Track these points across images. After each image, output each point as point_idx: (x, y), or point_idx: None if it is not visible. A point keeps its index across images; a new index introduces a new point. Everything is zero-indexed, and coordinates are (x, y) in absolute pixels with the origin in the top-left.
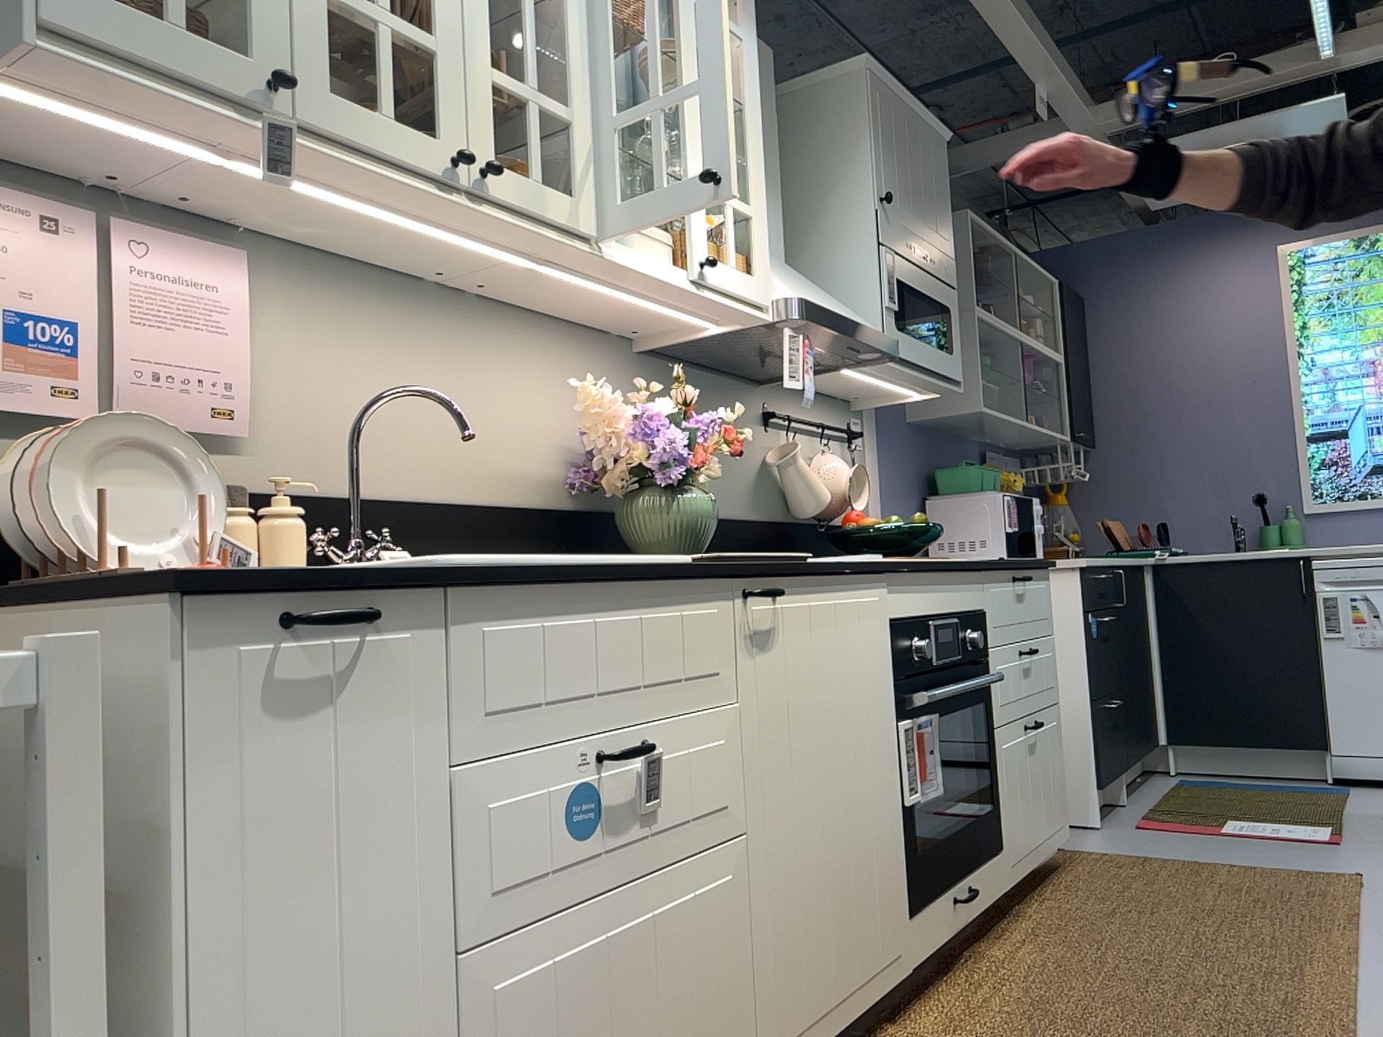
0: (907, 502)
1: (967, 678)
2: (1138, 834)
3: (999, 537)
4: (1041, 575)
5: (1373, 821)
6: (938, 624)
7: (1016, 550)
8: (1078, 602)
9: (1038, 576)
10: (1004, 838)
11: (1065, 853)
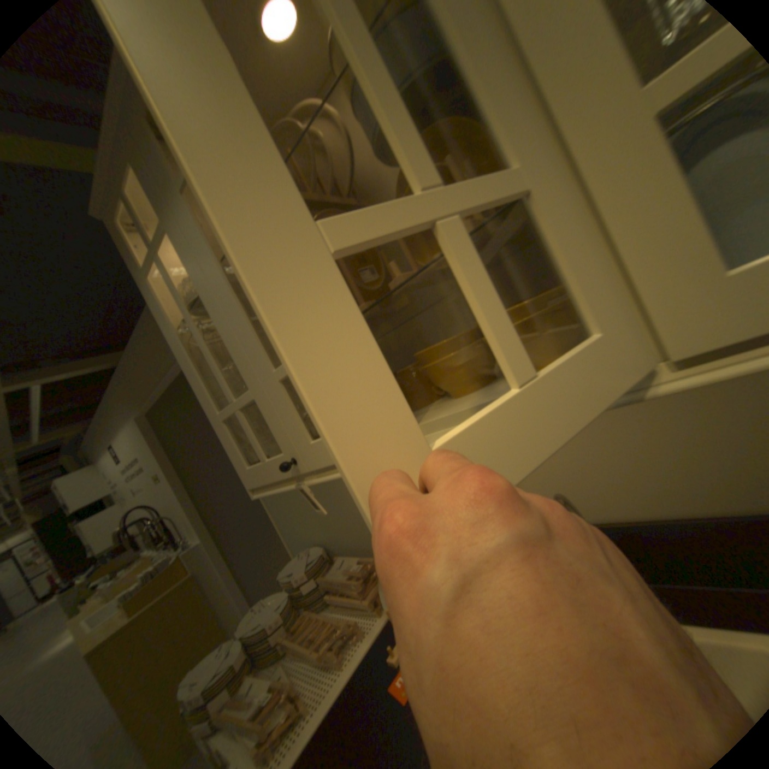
0: None
1: None
2: None
3: None
4: None
5: None
6: None
7: None
8: None
9: None
10: None
11: None
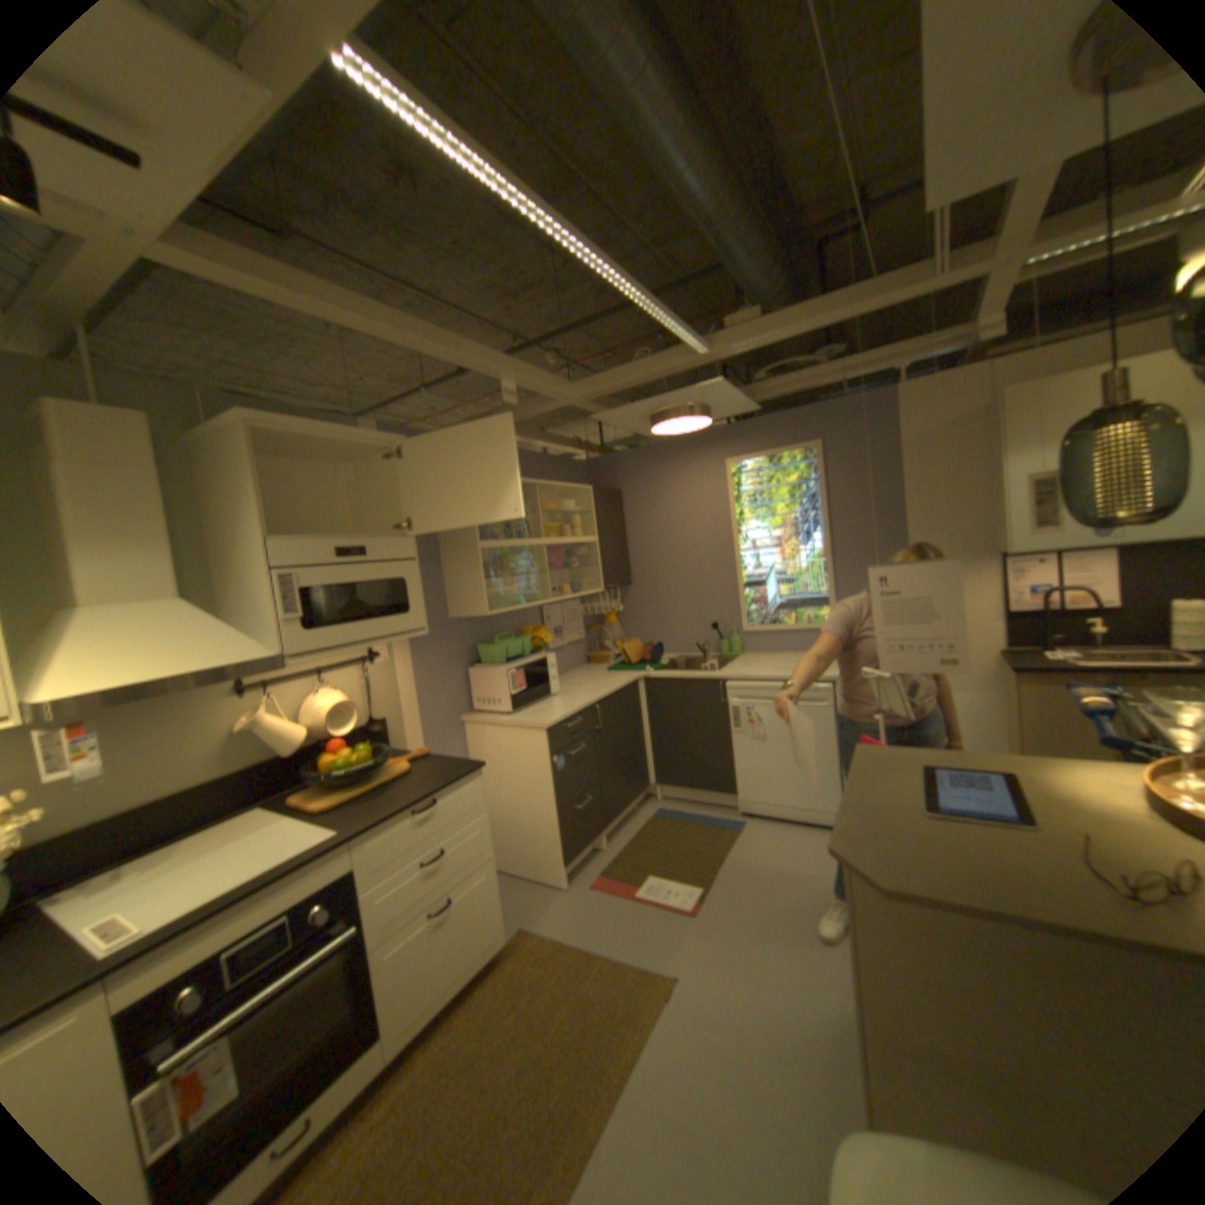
0: (447, 676)
1: (307, 953)
2: (582, 904)
3: (508, 696)
4: (463, 783)
5: (732, 883)
6: (234, 952)
7: (522, 703)
8: (546, 750)
9: (456, 787)
10: (379, 1032)
11: (514, 942)
